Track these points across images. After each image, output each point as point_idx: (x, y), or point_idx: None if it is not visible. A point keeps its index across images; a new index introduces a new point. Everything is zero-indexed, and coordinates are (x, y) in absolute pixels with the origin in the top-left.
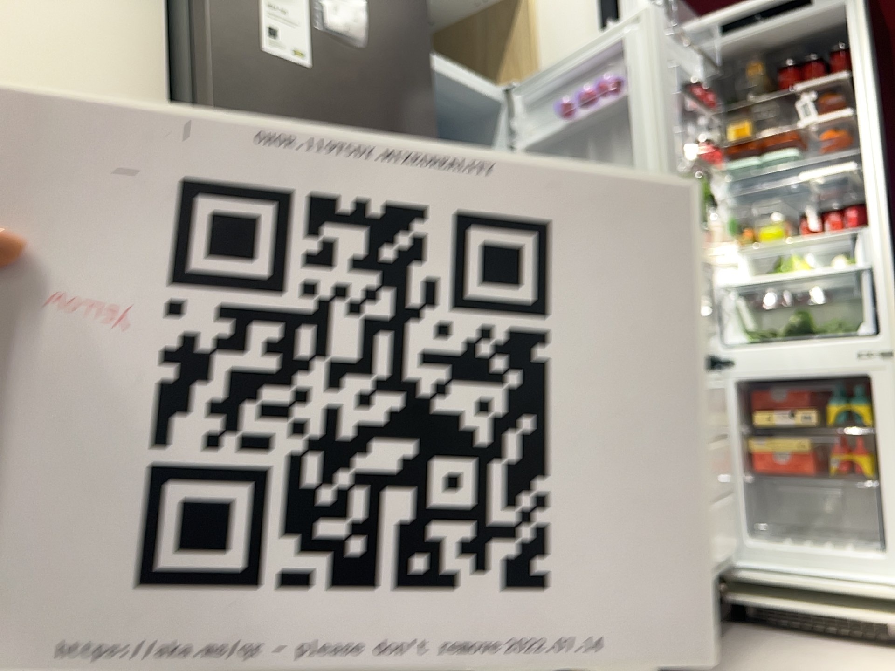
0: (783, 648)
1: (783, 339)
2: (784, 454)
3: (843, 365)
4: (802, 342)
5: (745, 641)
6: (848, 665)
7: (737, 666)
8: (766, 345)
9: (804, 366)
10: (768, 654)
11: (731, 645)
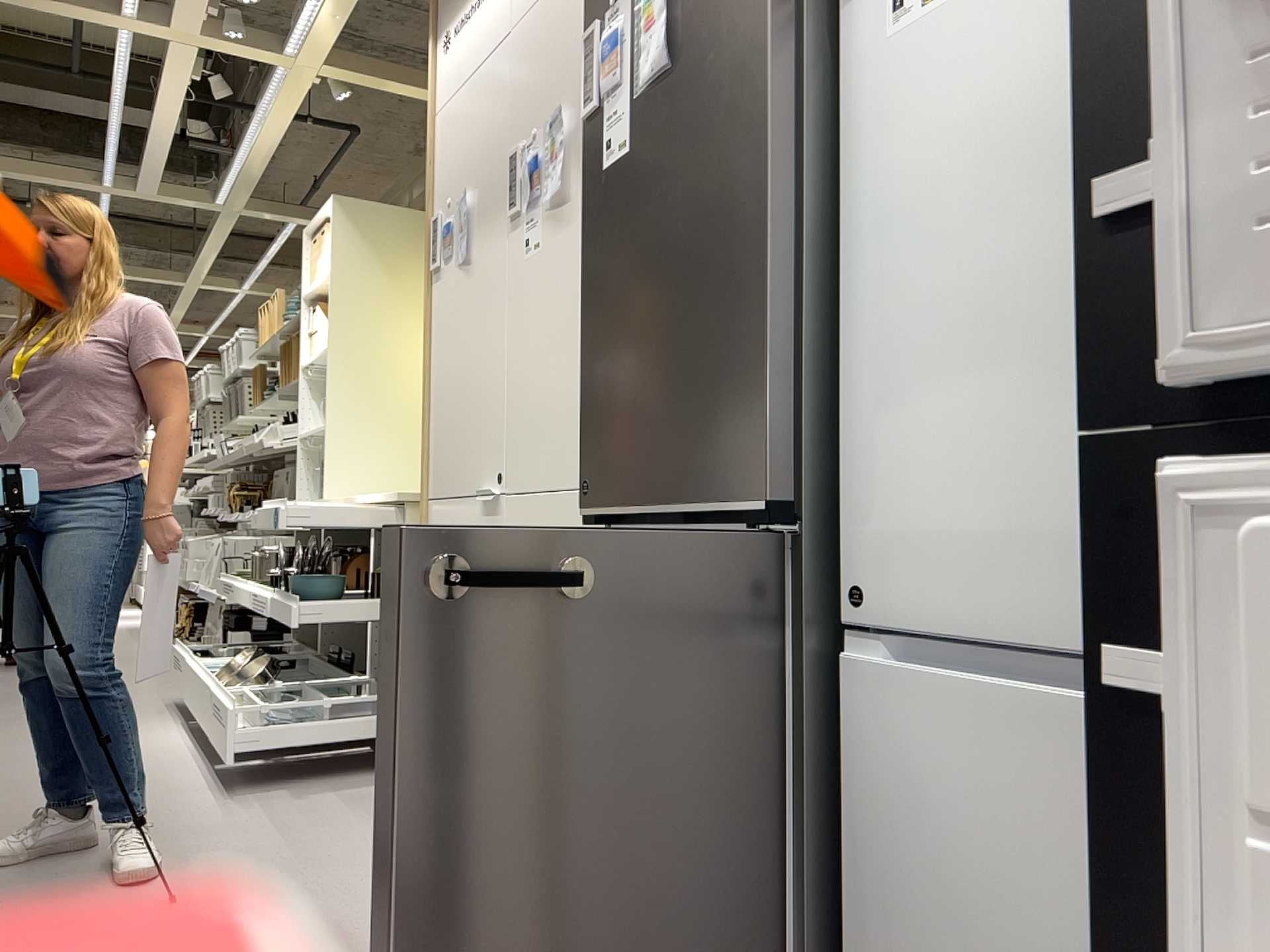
0: None
1: None
2: None
3: None
4: None
5: None
6: None
7: None
8: None
9: None
10: None
11: None
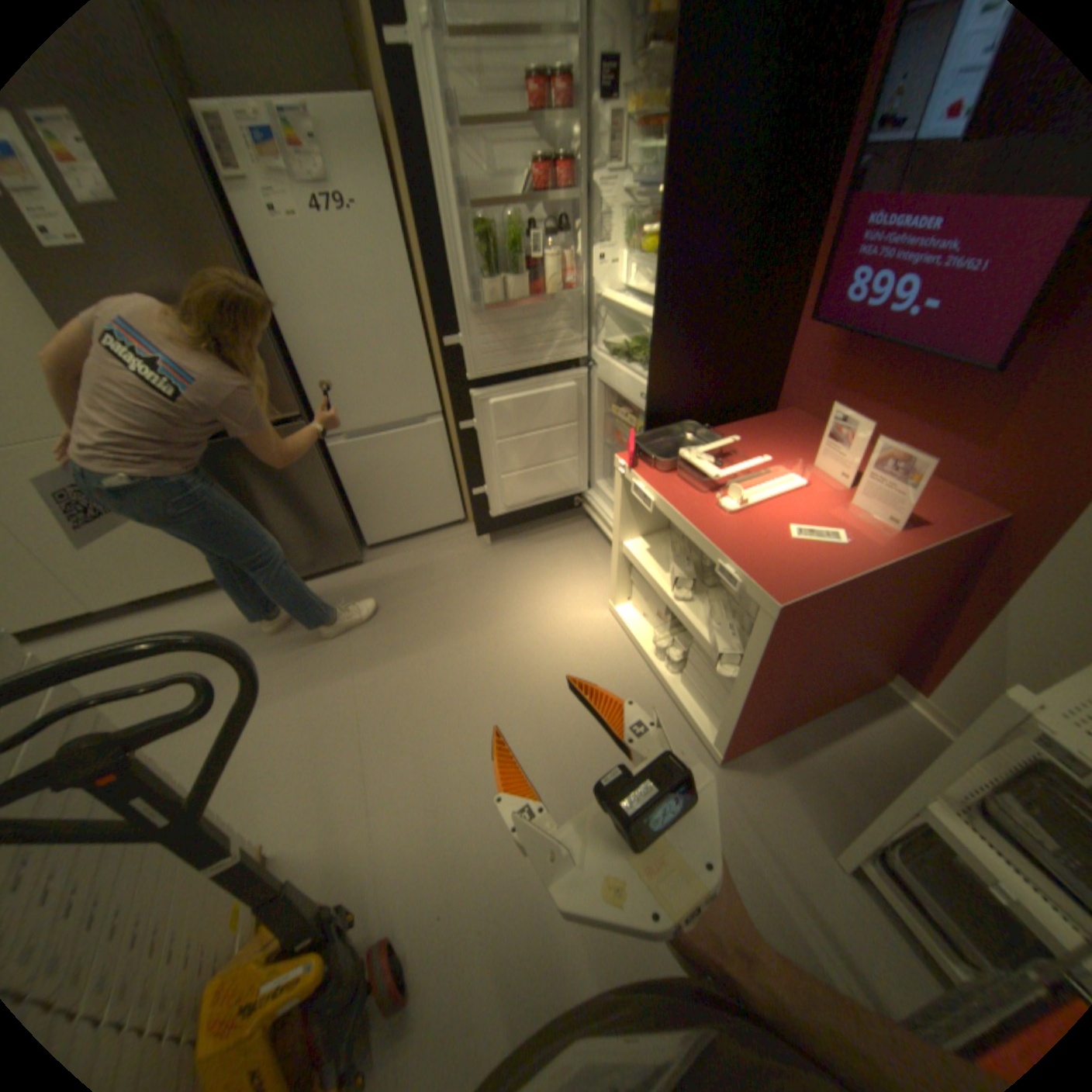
0: (579, 545)
1: (621, 358)
2: (626, 437)
3: (634, 398)
4: (625, 367)
5: (571, 533)
6: (589, 567)
7: (539, 547)
8: (611, 358)
9: (620, 388)
10: (566, 545)
11: (558, 533)
